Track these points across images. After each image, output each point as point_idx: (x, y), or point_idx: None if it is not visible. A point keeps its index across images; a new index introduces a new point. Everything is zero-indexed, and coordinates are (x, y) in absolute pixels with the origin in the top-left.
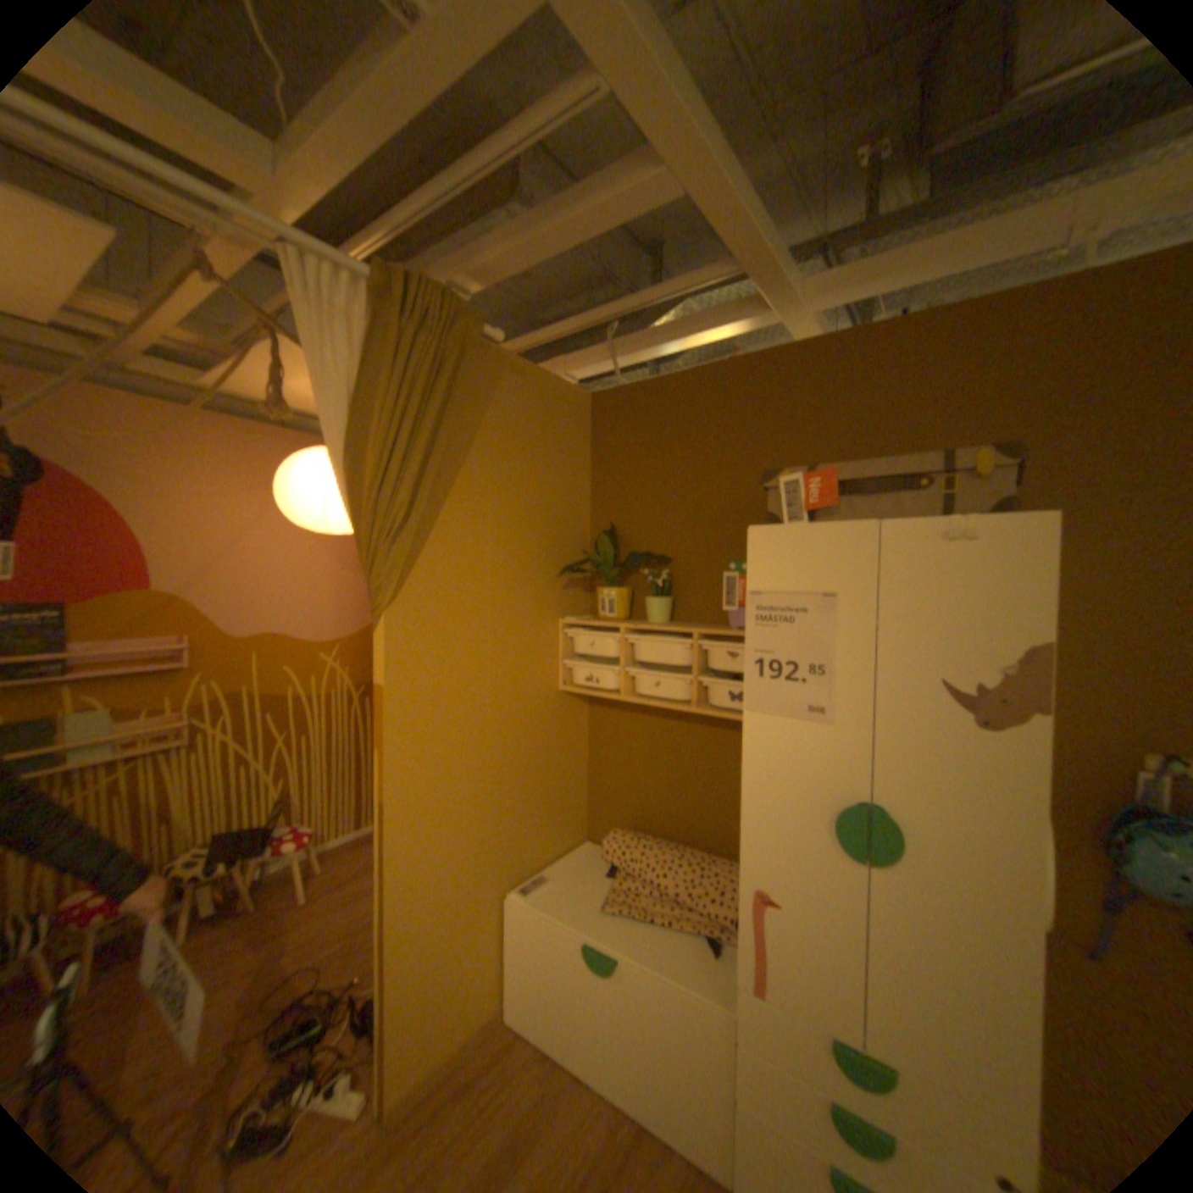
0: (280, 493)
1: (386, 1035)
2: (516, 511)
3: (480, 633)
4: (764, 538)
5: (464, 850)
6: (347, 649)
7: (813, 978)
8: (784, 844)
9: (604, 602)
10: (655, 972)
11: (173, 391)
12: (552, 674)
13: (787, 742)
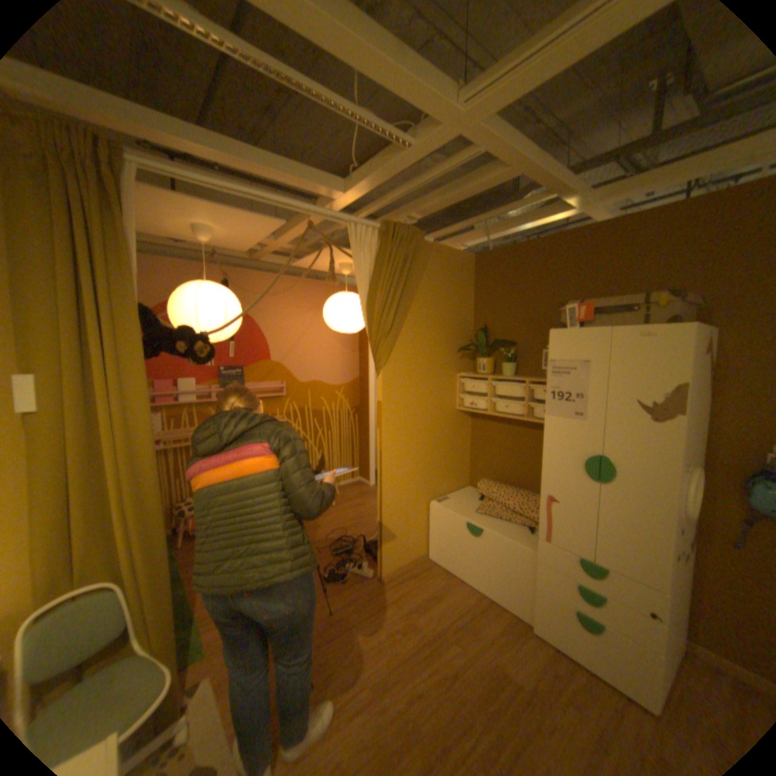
0: (325, 315)
1: (382, 546)
2: (436, 321)
3: (419, 380)
4: (557, 335)
5: (412, 478)
6: (346, 389)
7: (572, 533)
8: (561, 474)
9: (479, 365)
10: (501, 535)
11: (273, 267)
12: (452, 401)
13: (564, 429)
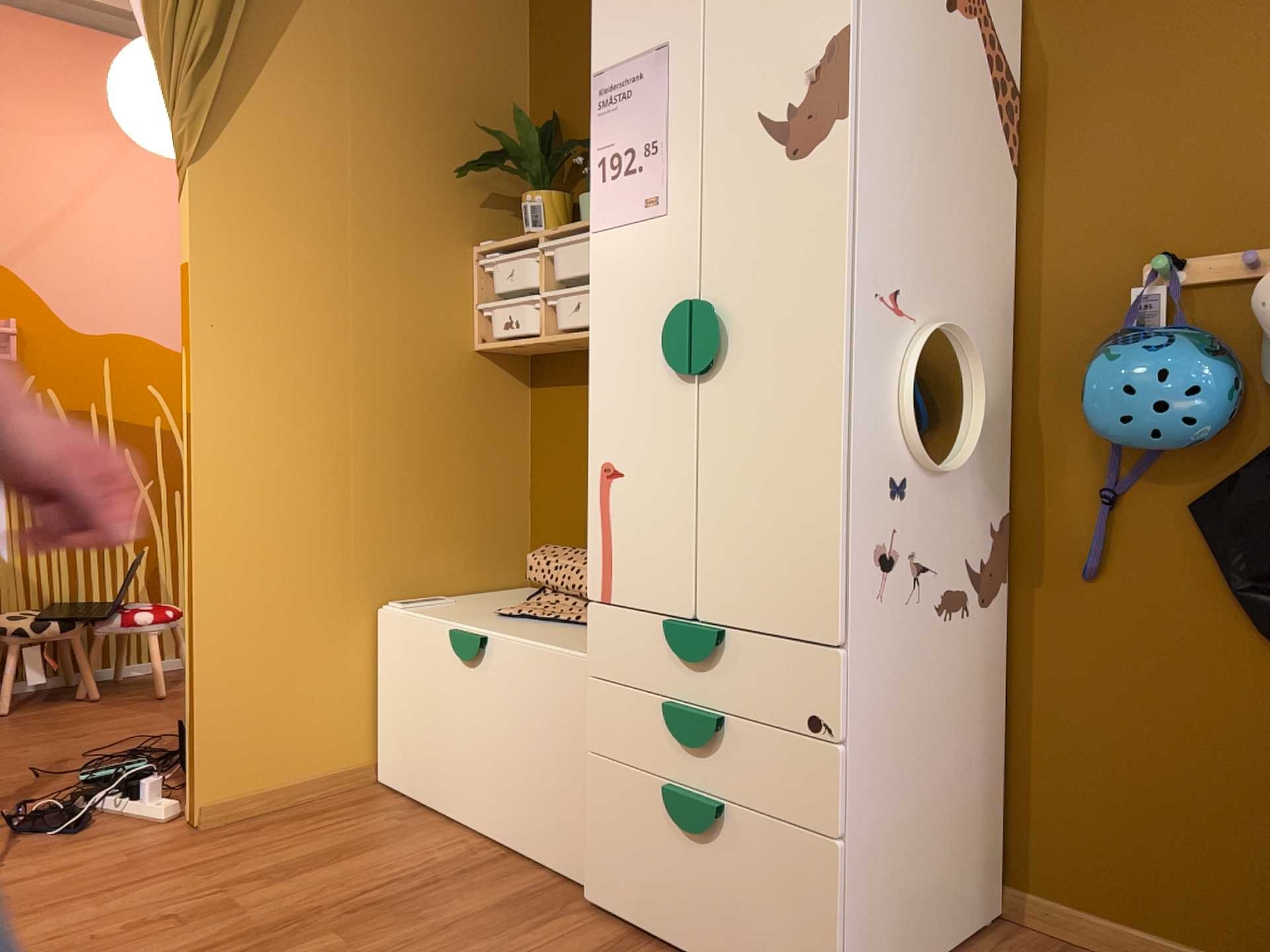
0: (118, 95)
1: (196, 712)
2: (397, 79)
3: (338, 233)
4: (607, 1)
5: (313, 519)
6: None
7: (651, 551)
8: (626, 389)
9: (527, 212)
10: (527, 642)
11: None
12: (462, 324)
13: (628, 257)
